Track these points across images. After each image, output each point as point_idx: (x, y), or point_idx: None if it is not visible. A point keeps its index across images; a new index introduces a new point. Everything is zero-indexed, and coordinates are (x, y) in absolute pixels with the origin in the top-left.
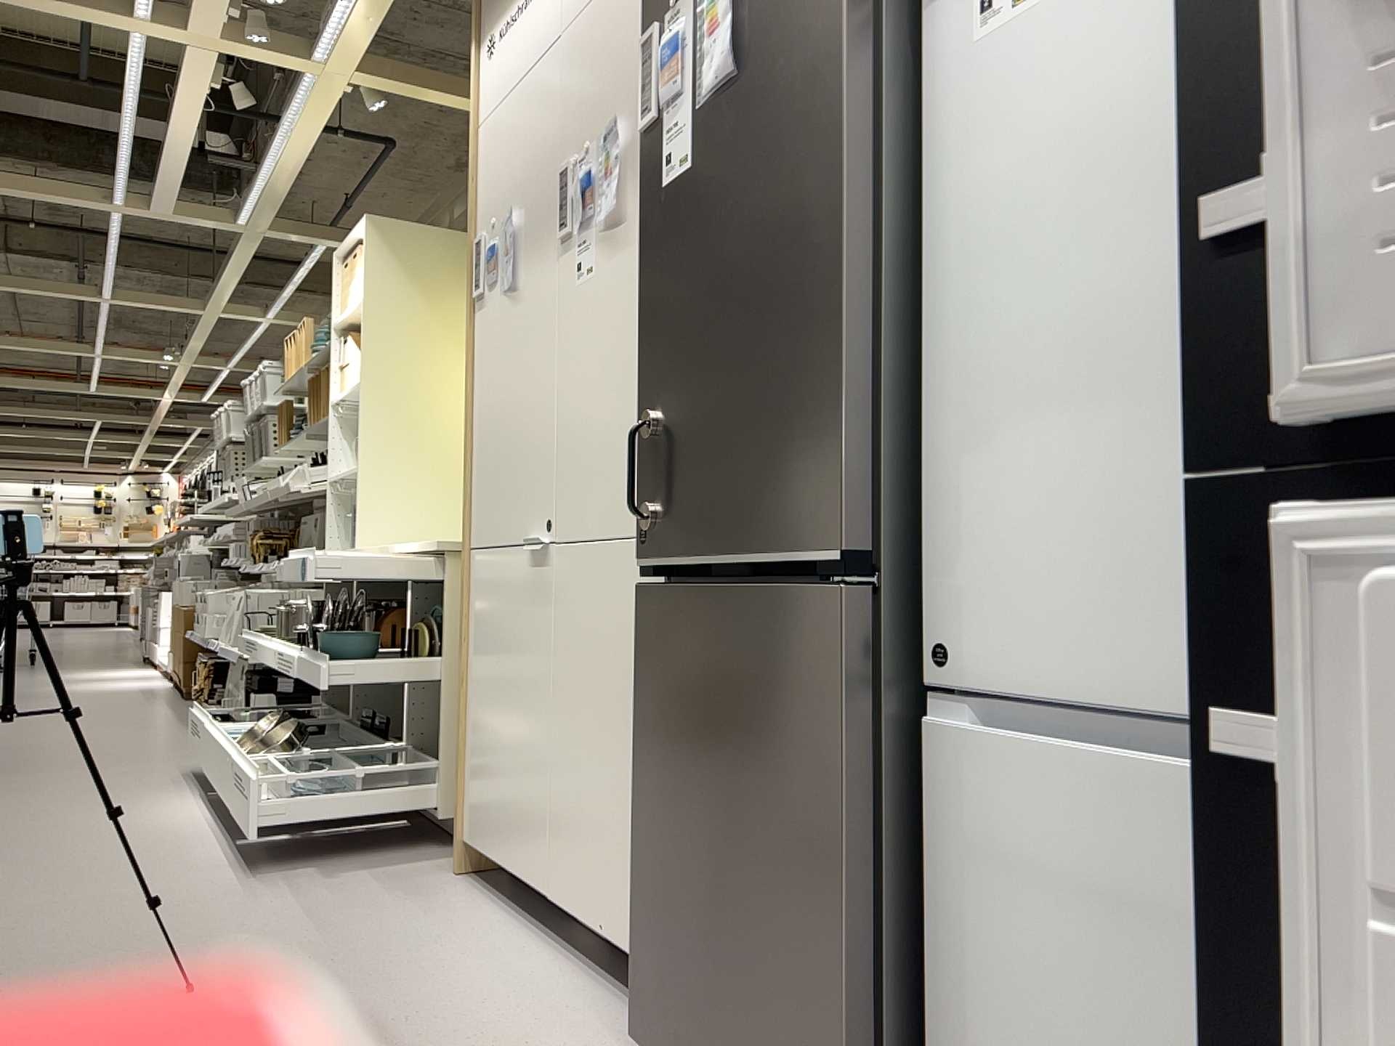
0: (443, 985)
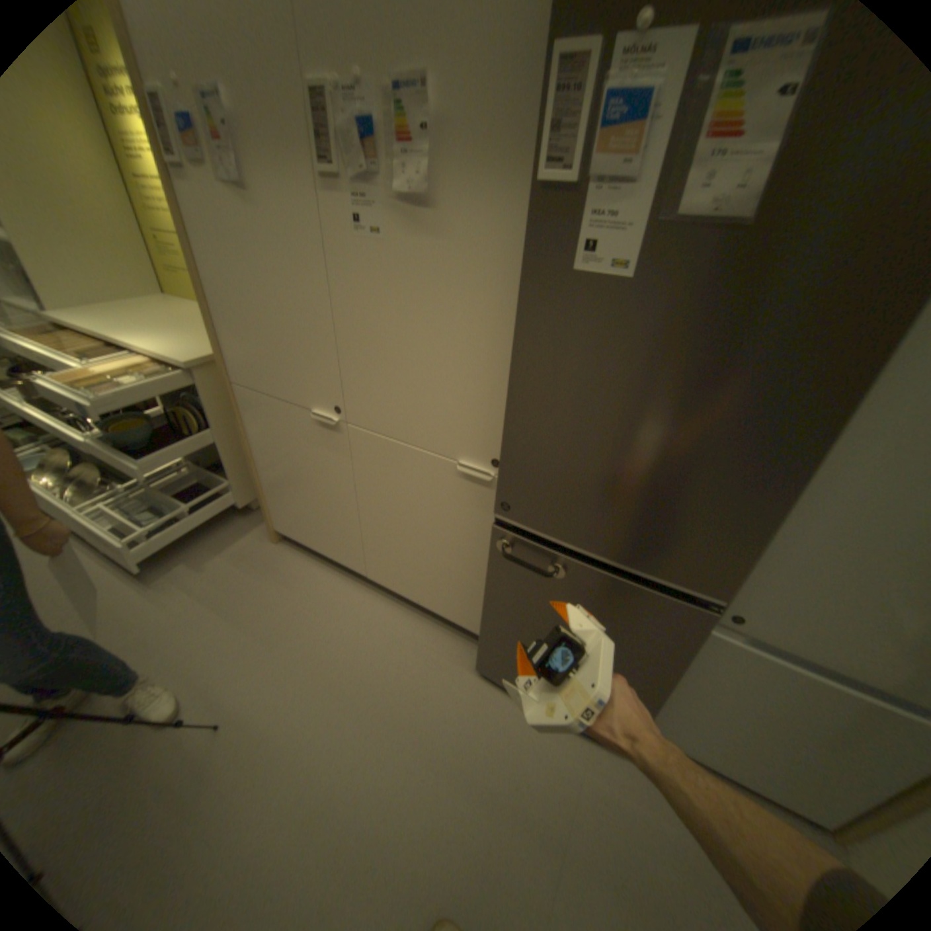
0: (349, 649)
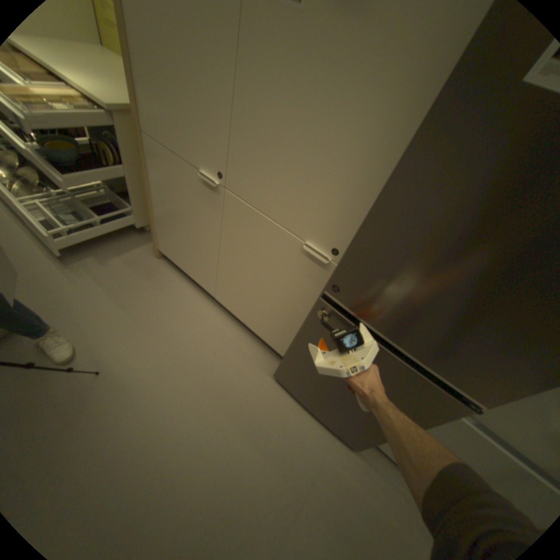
0: (194, 341)
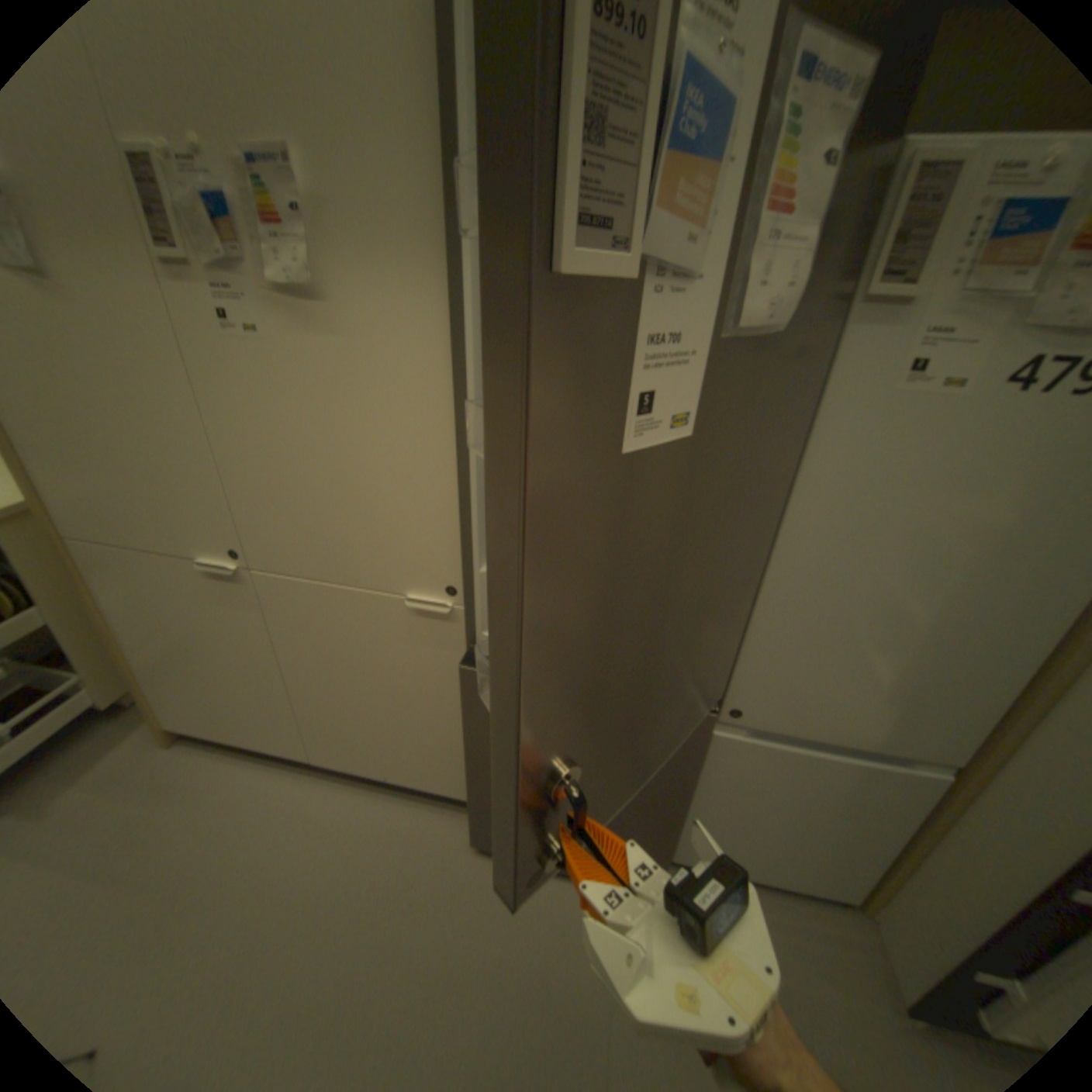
0: (295, 869)
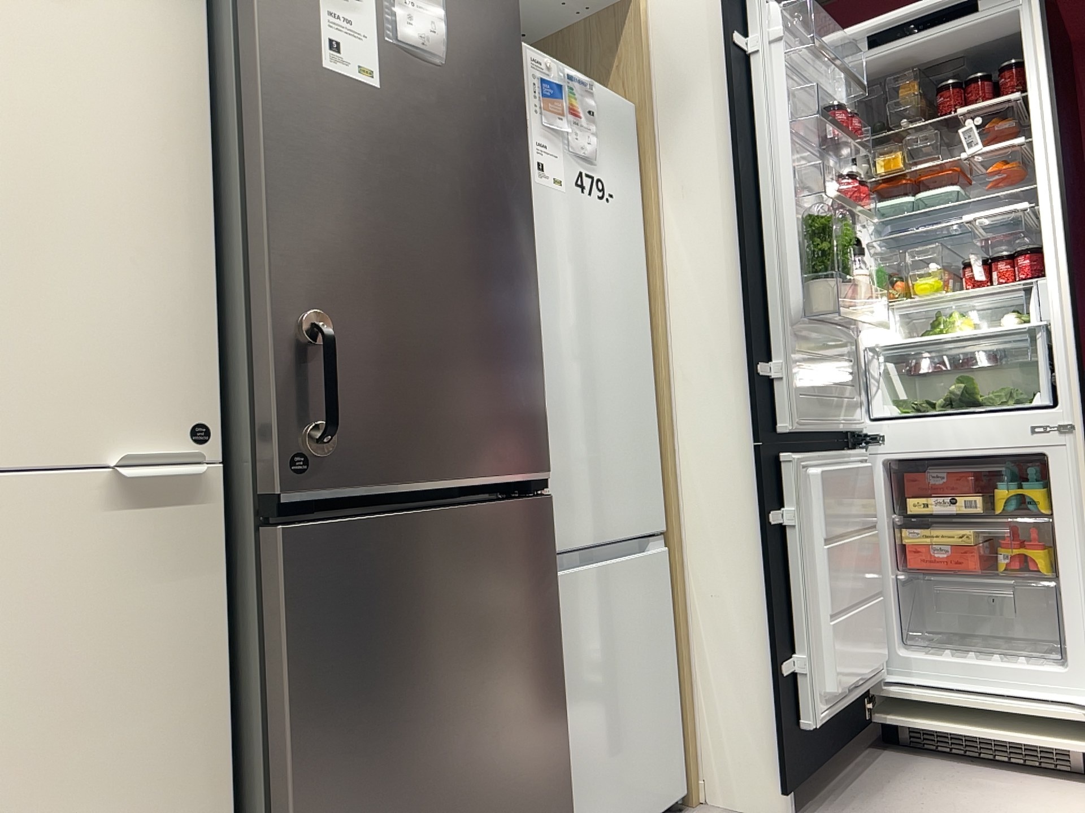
0: None
